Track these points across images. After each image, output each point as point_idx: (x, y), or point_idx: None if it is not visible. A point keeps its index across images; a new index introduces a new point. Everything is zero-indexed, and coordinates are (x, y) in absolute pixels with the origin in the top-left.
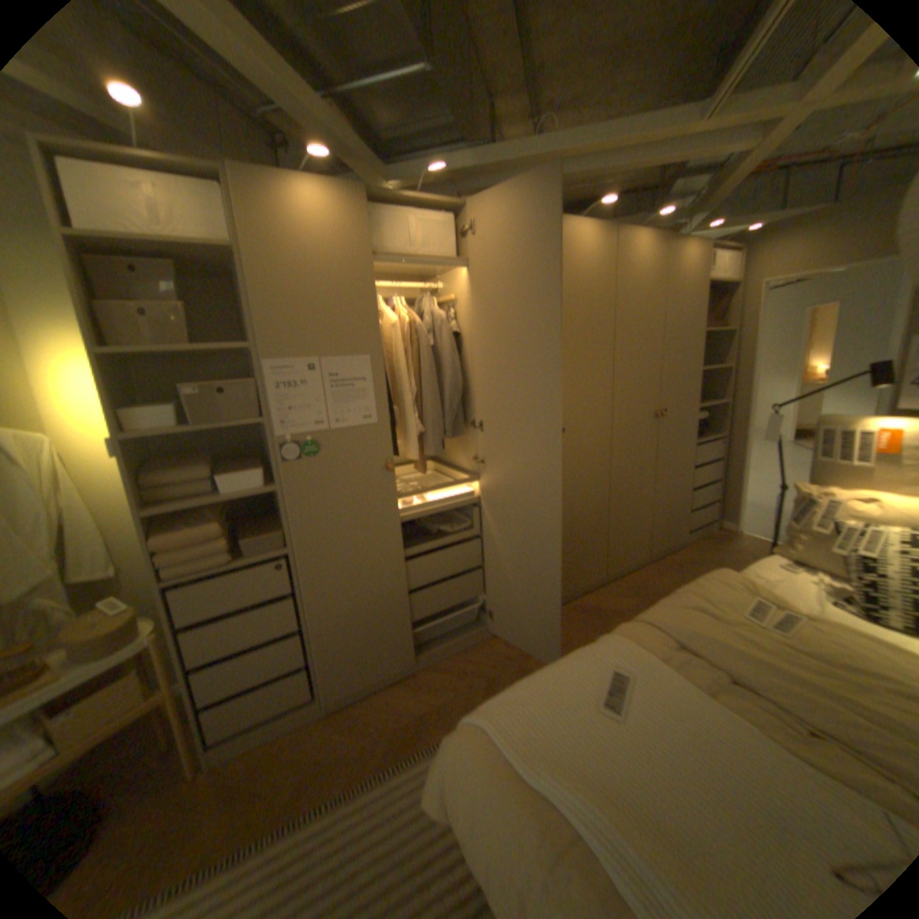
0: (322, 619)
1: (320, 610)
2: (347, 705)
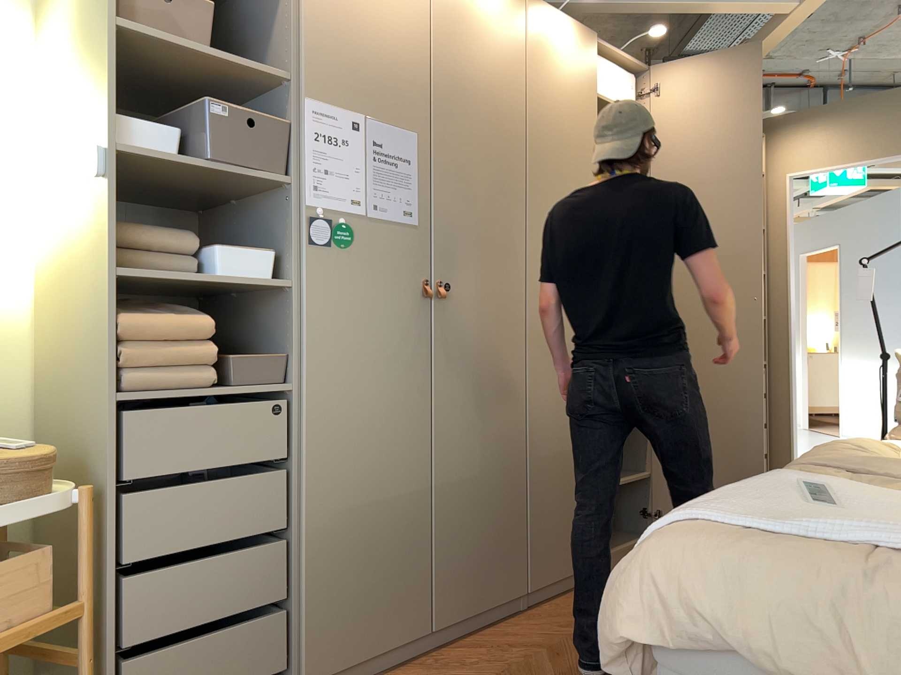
0: (322, 517)
1: (322, 499)
2: None
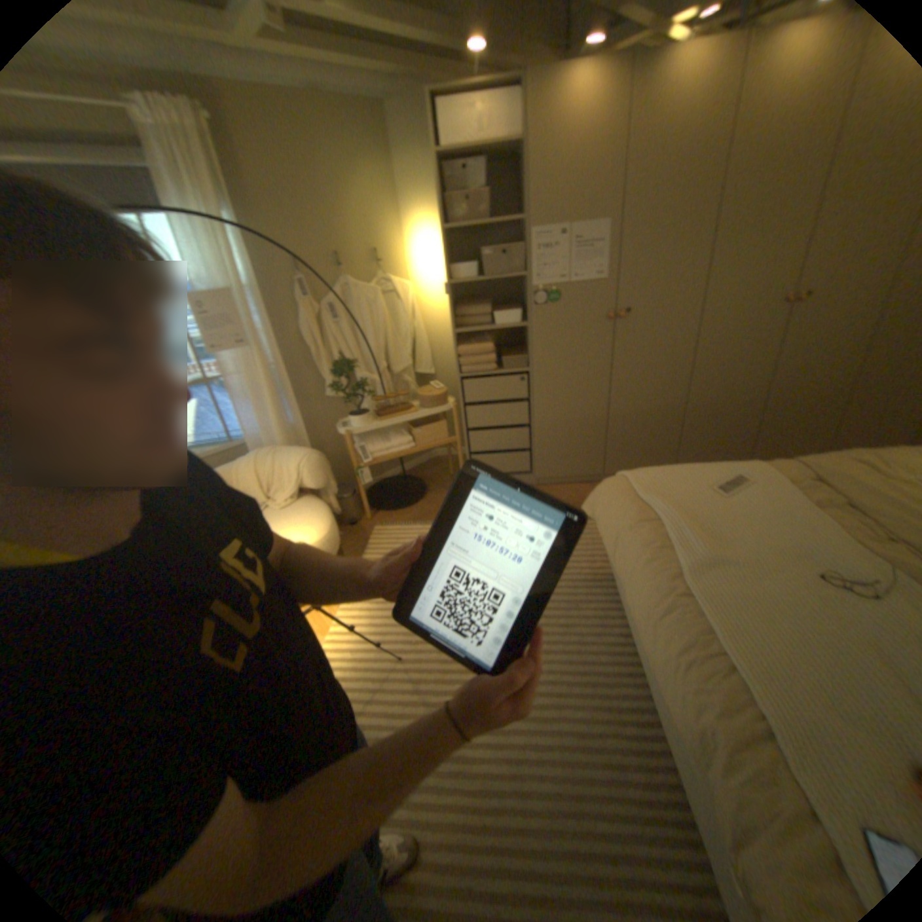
0: (543, 422)
1: (543, 415)
2: (551, 485)
